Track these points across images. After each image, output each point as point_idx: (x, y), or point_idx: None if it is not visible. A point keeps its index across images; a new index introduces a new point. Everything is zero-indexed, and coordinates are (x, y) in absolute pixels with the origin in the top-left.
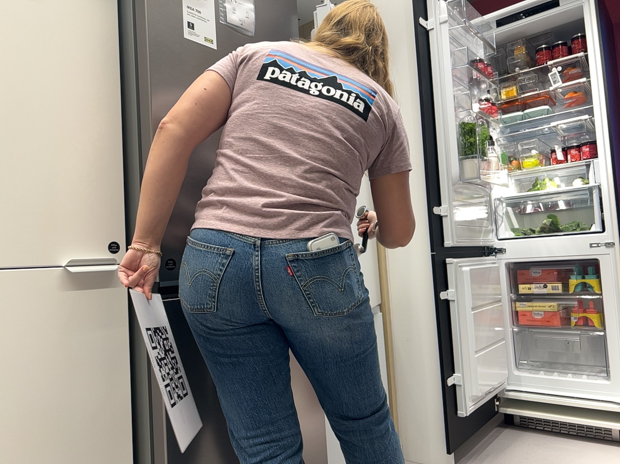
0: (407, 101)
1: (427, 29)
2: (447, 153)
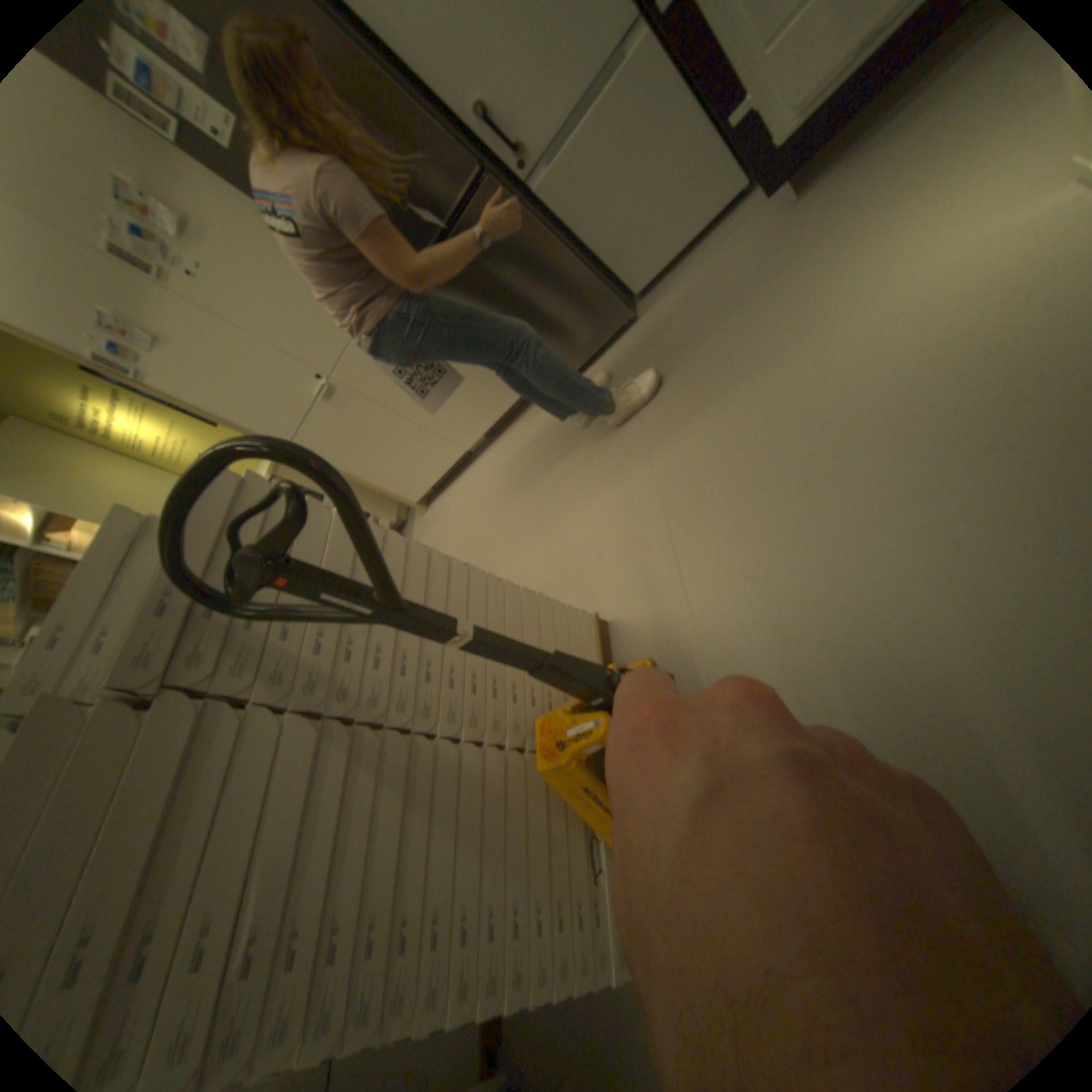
0: None
1: None
2: None
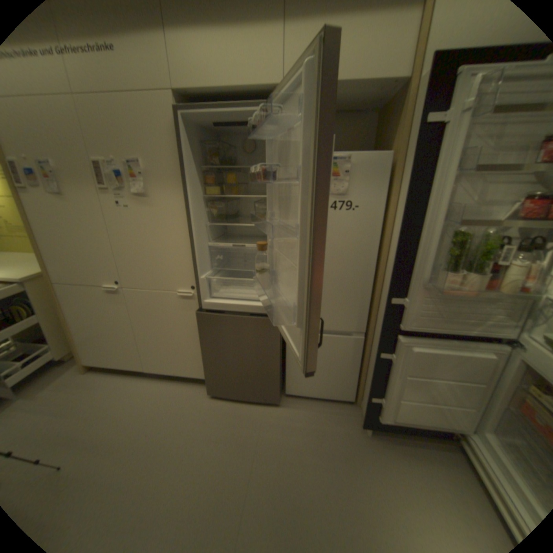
0: (410, 200)
1: (443, 123)
2: (423, 259)
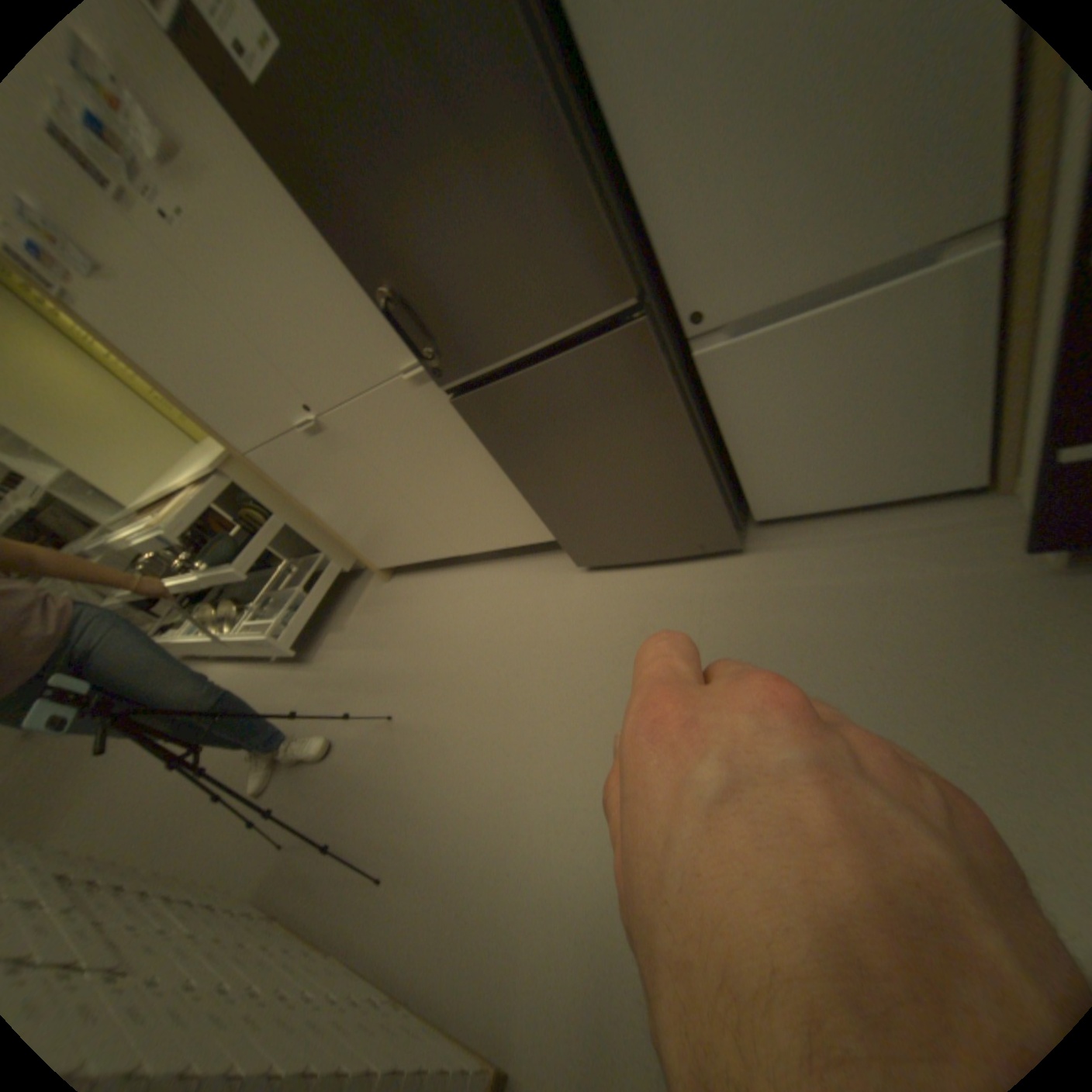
0: None
1: None
2: None
